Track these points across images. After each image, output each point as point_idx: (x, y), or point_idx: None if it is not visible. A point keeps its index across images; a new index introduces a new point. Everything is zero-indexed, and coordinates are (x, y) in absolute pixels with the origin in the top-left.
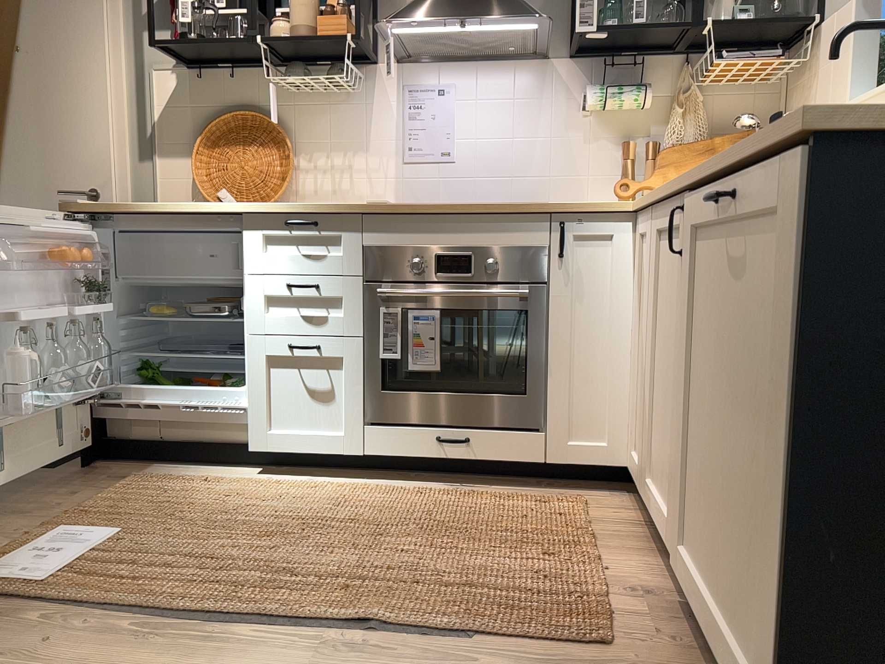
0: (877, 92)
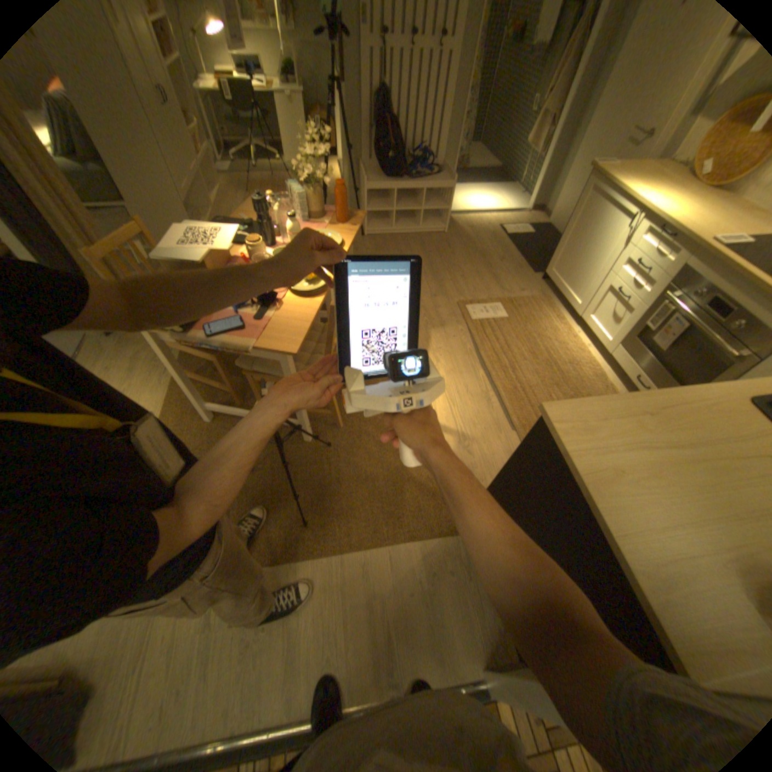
0: None
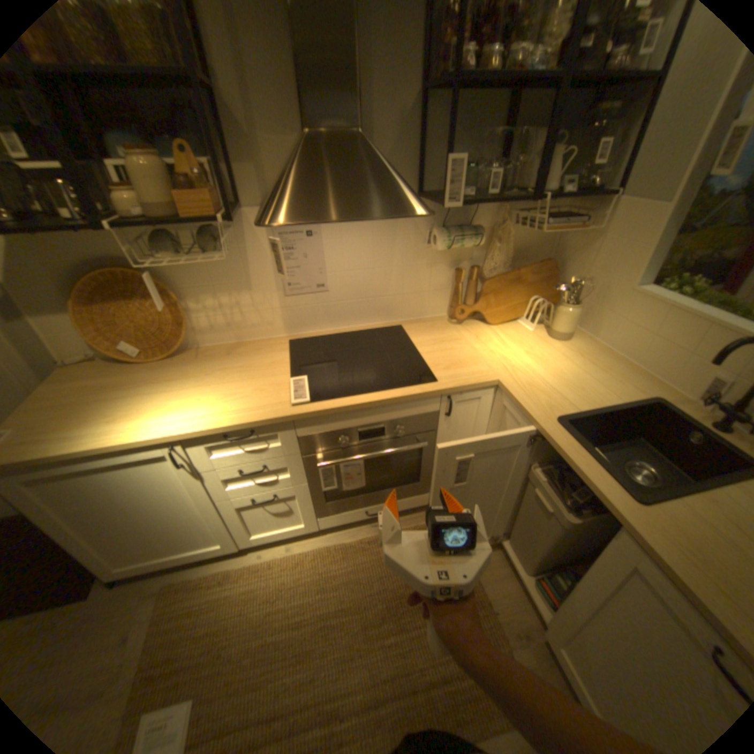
0: (675, 303)
